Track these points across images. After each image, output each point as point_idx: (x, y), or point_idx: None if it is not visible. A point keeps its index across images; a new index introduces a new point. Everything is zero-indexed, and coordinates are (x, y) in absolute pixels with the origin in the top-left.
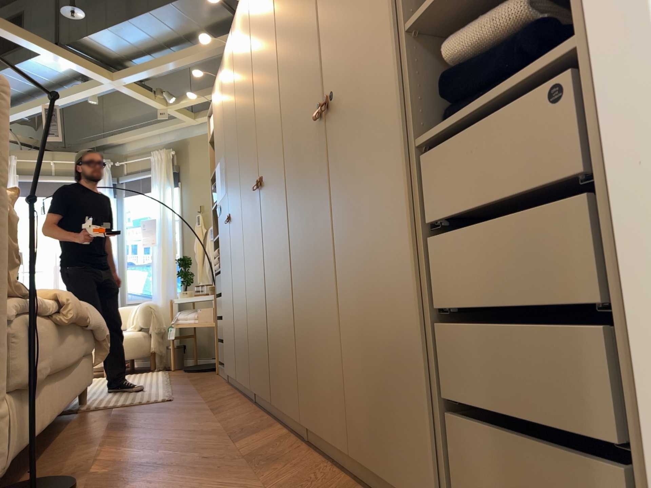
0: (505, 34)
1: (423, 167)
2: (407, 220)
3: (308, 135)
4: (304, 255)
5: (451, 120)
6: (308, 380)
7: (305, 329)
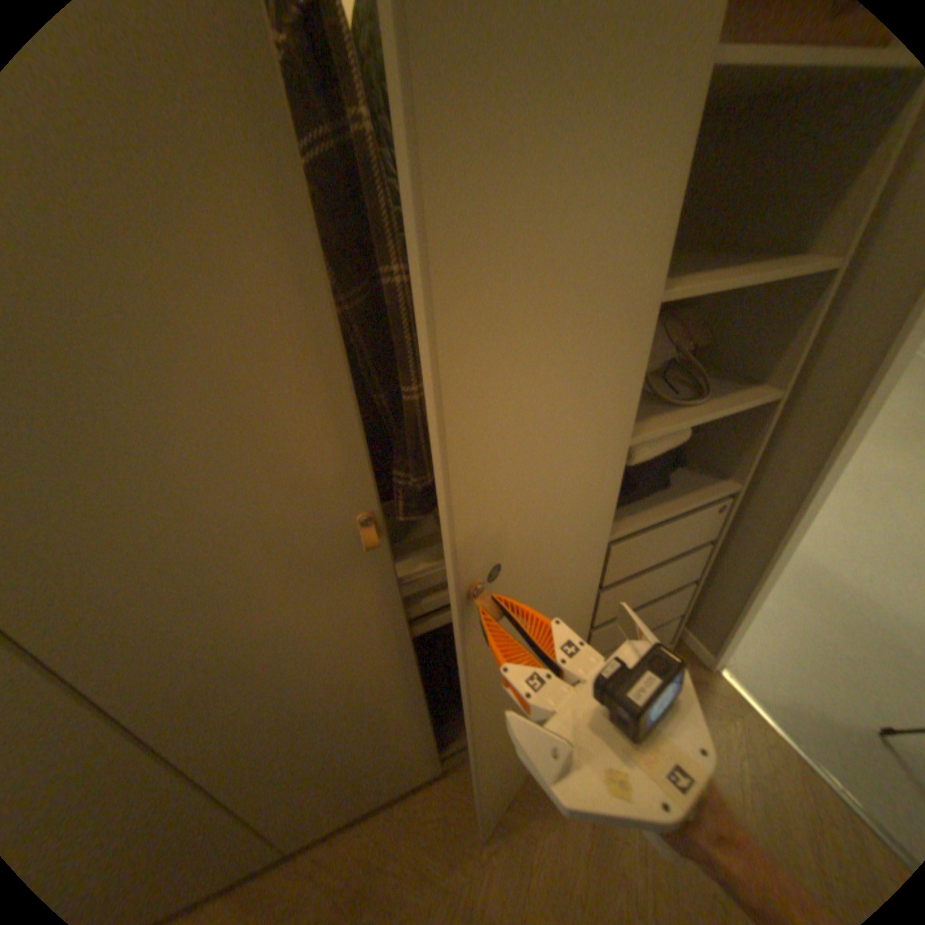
0: (681, 446)
1: (623, 556)
2: (599, 597)
3: (278, 571)
4: (272, 738)
5: (655, 518)
6: (313, 821)
7: (291, 797)
